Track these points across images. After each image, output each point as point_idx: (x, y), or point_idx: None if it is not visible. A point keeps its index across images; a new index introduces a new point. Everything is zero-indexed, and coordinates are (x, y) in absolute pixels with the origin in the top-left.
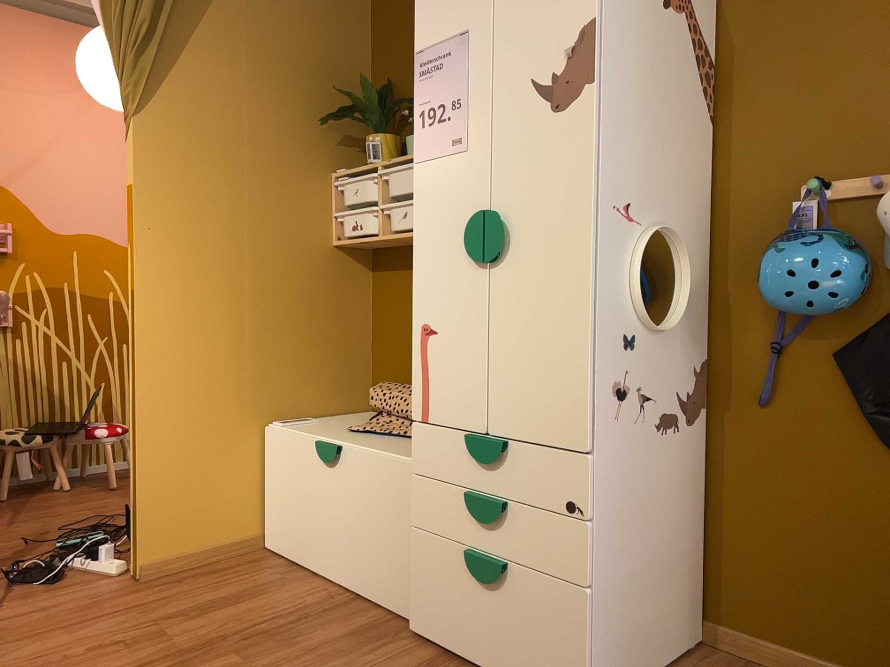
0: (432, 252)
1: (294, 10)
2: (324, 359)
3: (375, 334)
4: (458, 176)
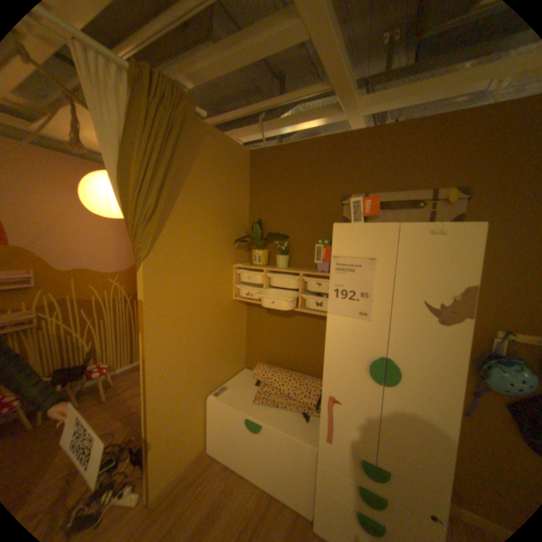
0: (339, 363)
1: (219, 184)
2: (229, 353)
3: (249, 334)
4: (363, 332)
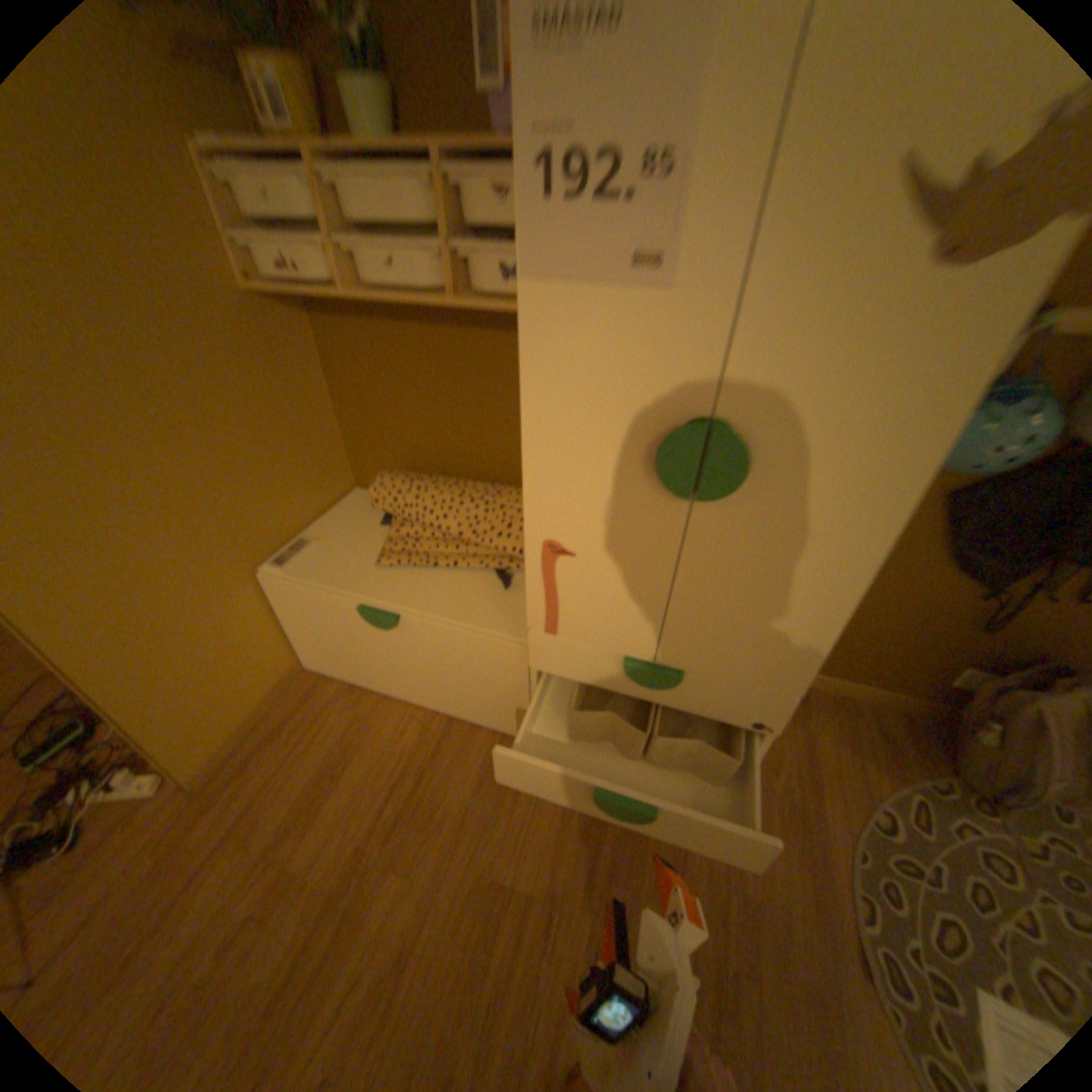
0: (567, 452)
1: None
2: (290, 457)
3: (340, 400)
4: (643, 337)
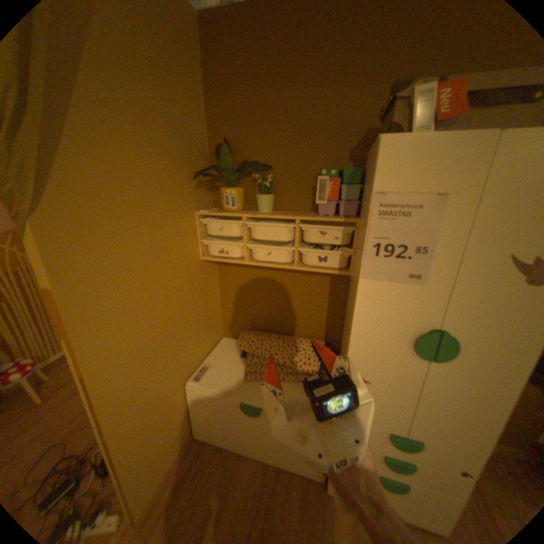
0: (372, 339)
1: (154, 68)
2: (204, 326)
3: (224, 298)
4: (411, 300)
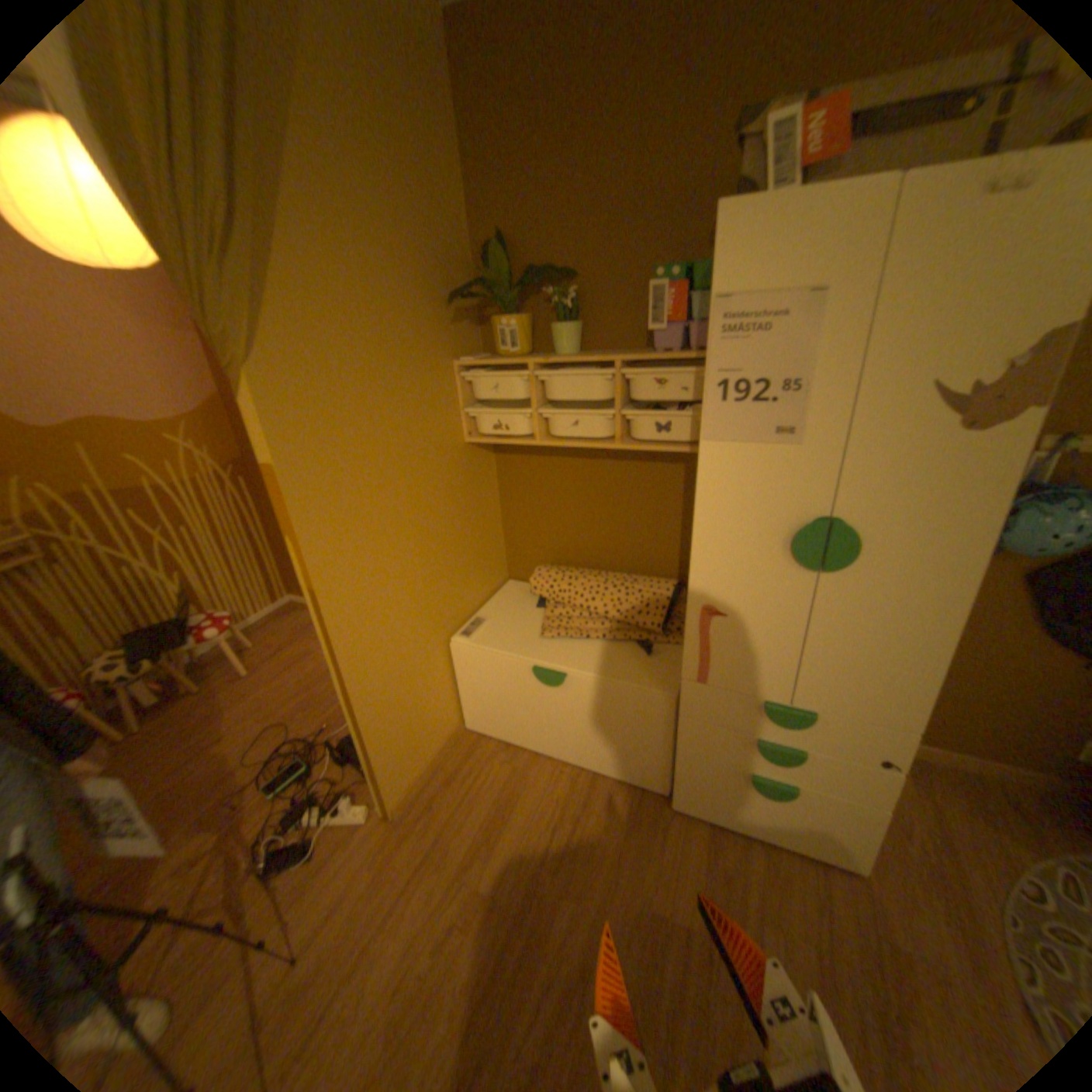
0: (724, 542)
1: (379, 128)
2: (475, 555)
3: (508, 514)
4: (781, 471)
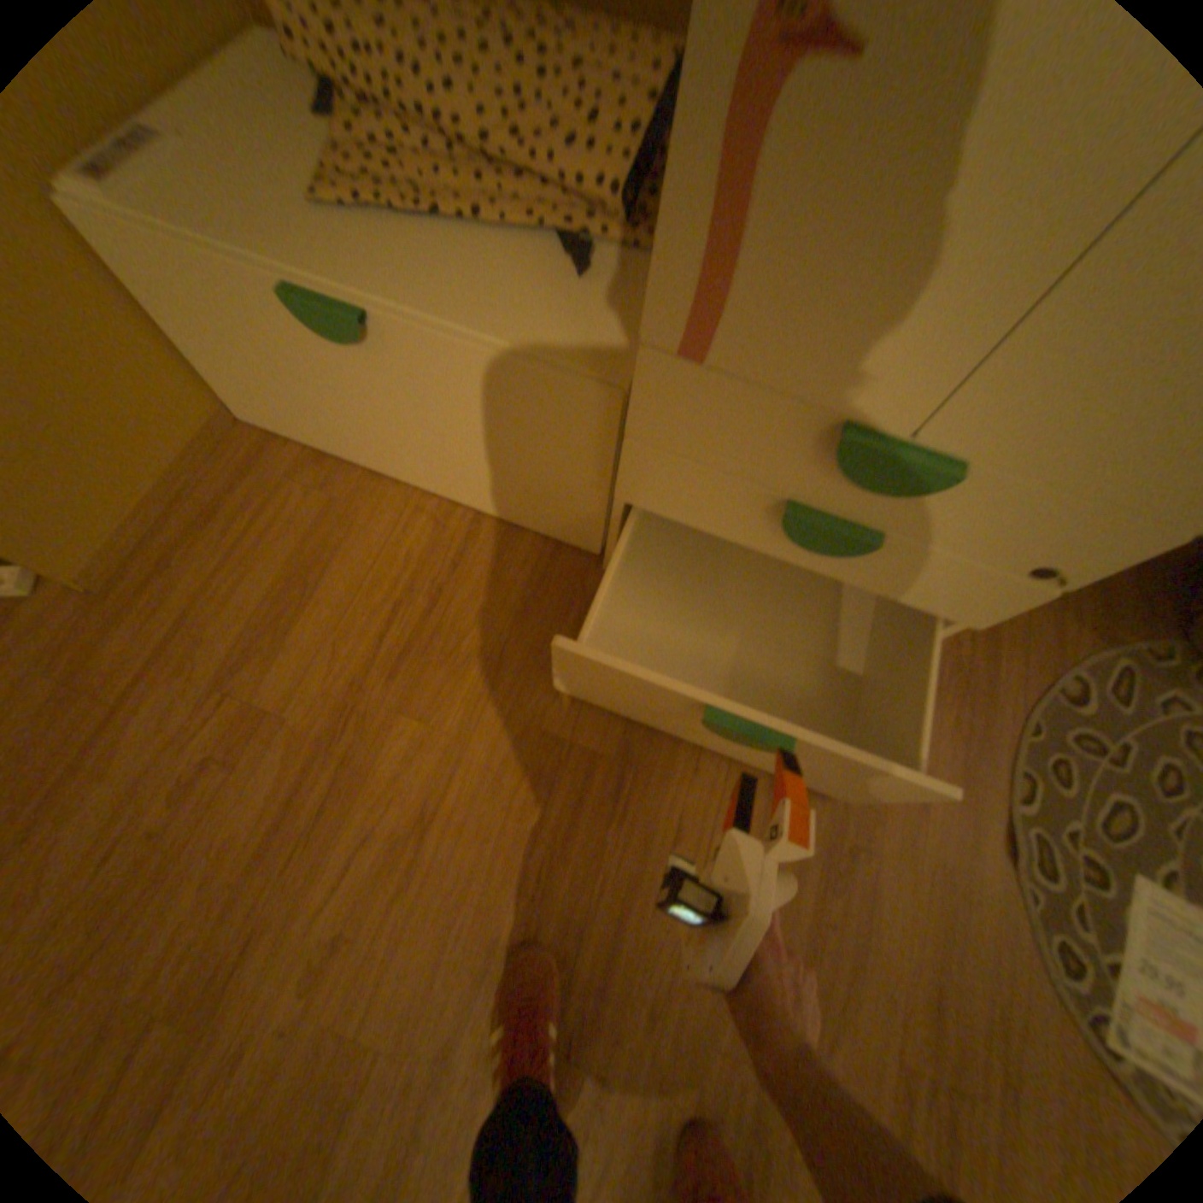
0: None
1: None
2: None
3: None
4: None
